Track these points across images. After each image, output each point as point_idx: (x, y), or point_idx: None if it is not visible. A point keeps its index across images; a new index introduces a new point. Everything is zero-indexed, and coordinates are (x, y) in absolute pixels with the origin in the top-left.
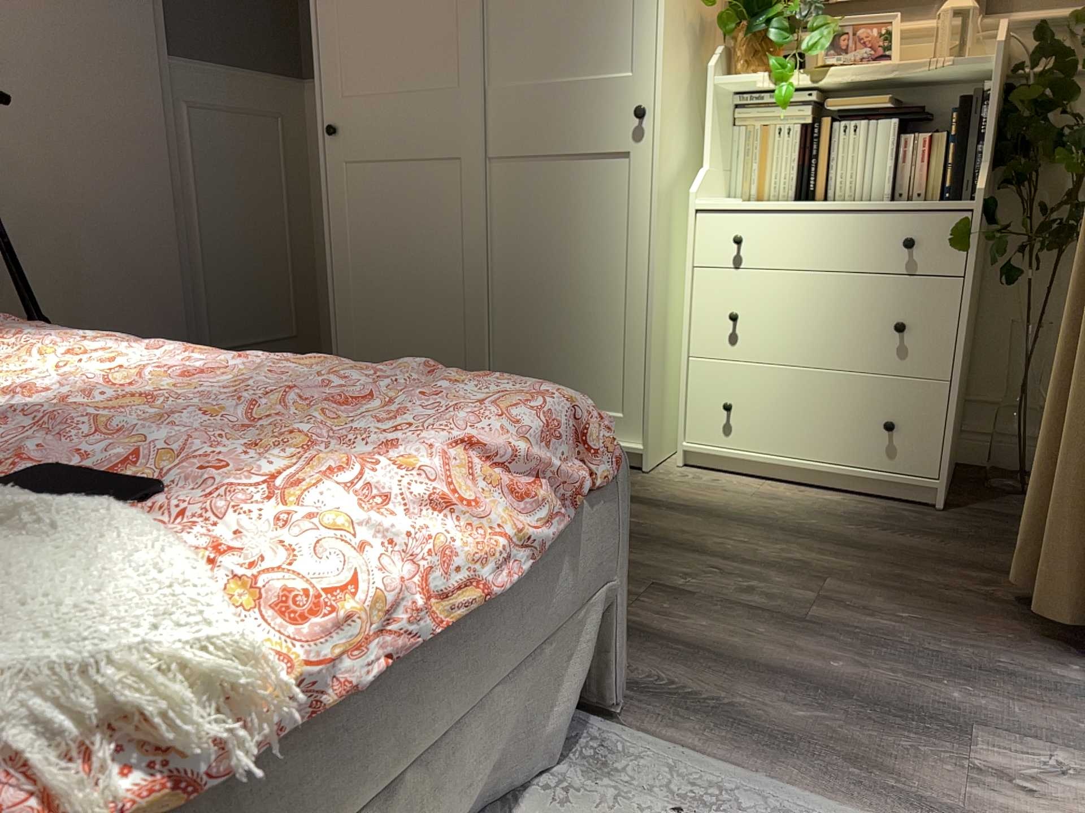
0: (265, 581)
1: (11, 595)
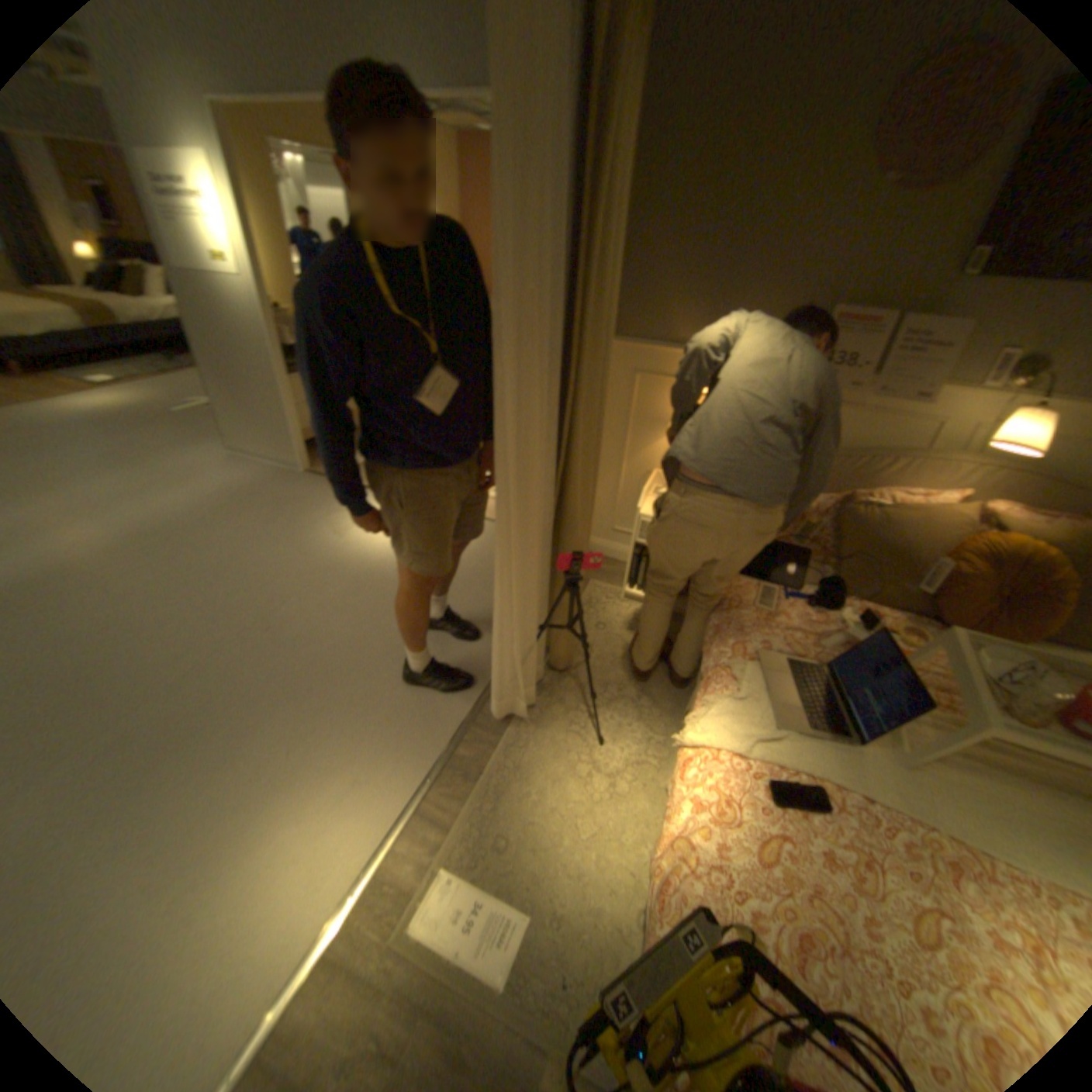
0: (701, 773)
1: (742, 738)
